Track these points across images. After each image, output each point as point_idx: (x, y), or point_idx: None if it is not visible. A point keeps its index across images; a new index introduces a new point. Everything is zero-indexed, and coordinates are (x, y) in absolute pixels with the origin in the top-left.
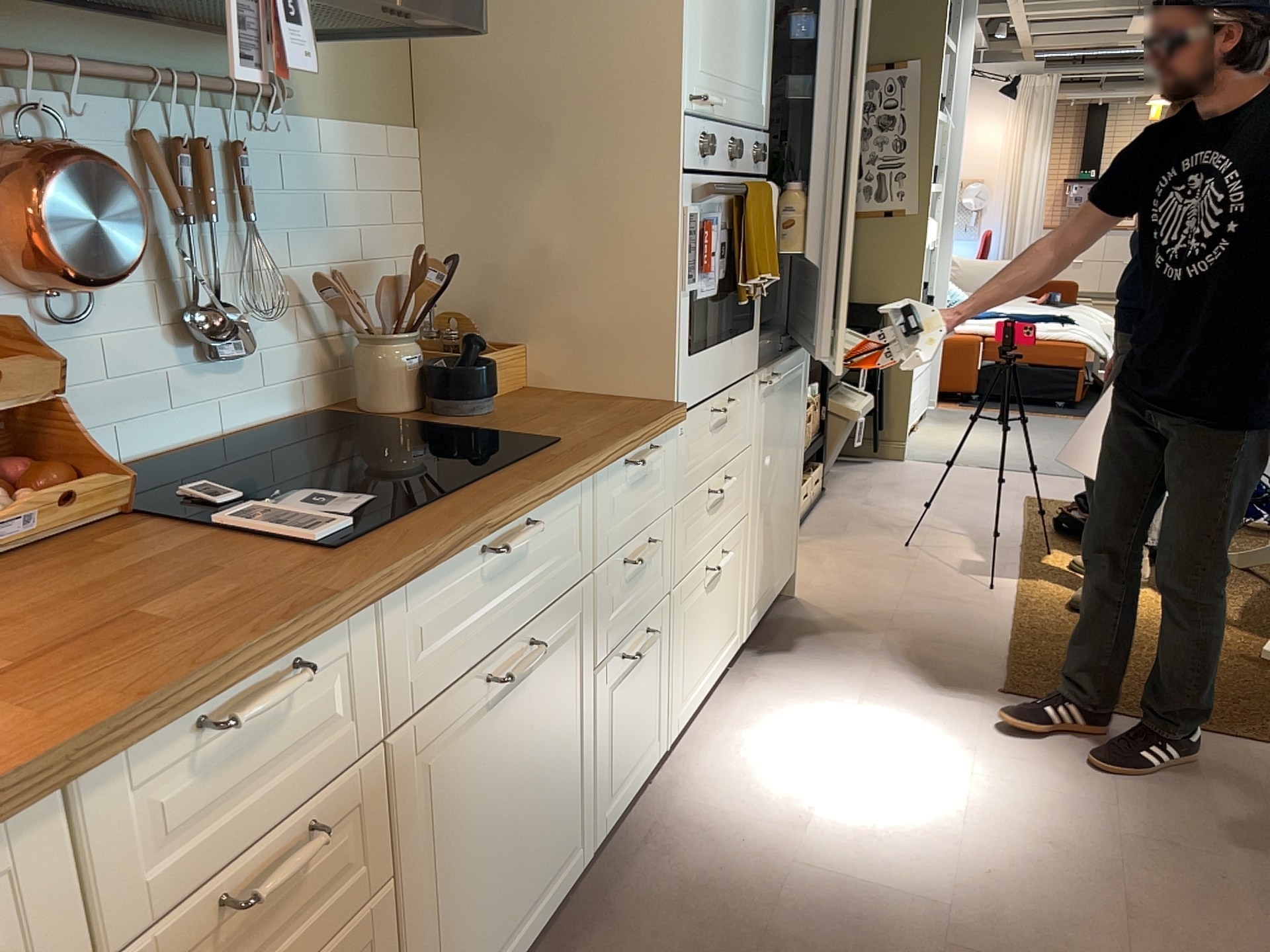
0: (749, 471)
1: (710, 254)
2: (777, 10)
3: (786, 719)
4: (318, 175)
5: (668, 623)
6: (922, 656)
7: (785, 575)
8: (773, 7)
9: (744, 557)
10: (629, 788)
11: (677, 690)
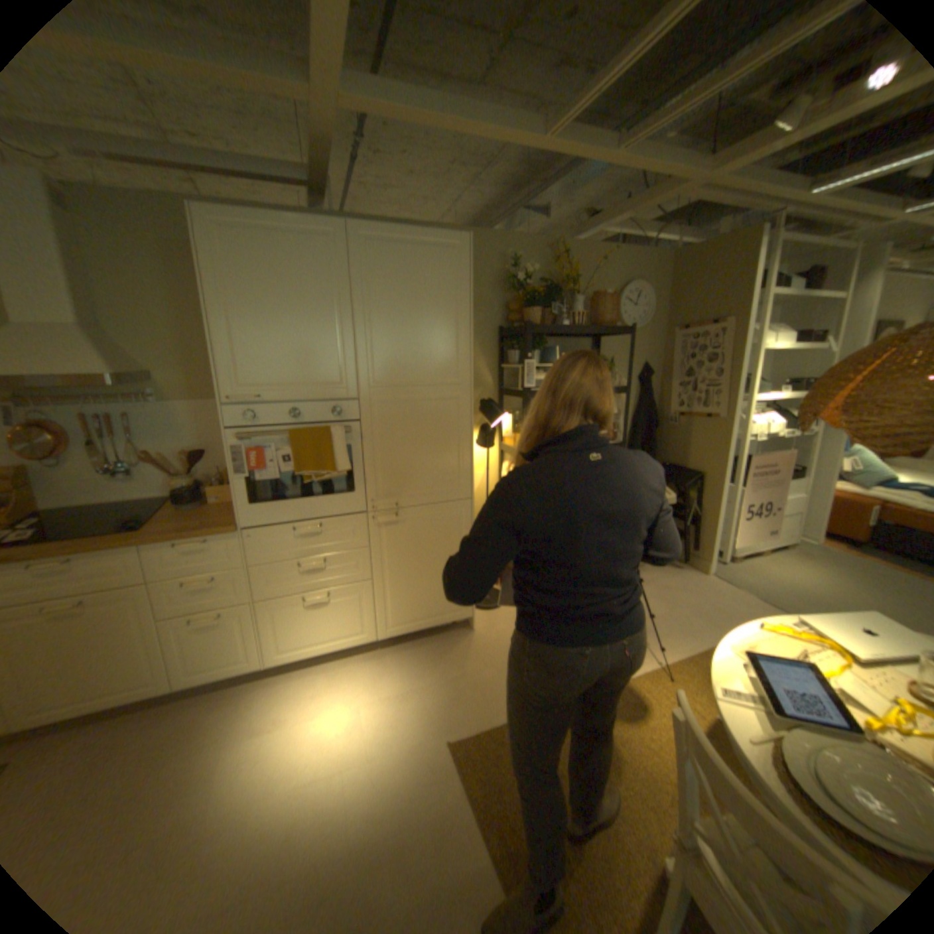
0: (364, 560)
1: (265, 461)
2: (354, 340)
3: (347, 688)
4: (171, 420)
5: (251, 616)
6: (459, 698)
7: (451, 617)
8: (346, 340)
9: (367, 600)
10: (212, 676)
11: (270, 646)
